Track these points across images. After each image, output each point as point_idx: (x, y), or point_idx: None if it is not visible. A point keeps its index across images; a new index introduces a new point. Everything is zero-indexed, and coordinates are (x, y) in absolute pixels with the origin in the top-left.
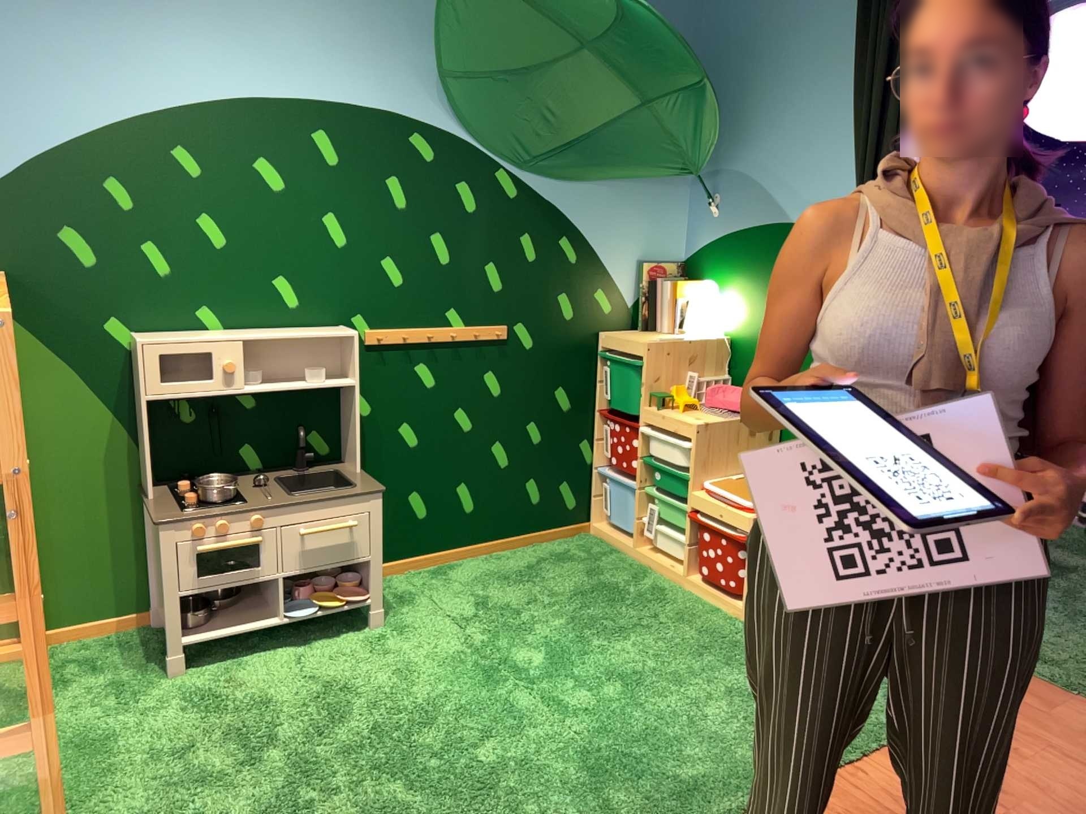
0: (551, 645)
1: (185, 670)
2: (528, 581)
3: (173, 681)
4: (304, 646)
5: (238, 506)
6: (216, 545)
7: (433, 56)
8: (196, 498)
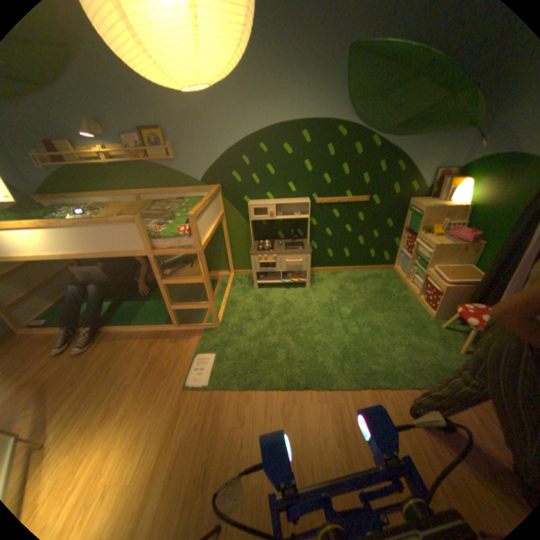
0: (353, 311)
1: (255, 290)
2: (360, 285)
3: (251, 292)
4: (284, 290)
5: (267, 253)
6: (261, 262)
7: (349, 88)
8: (259, 248)
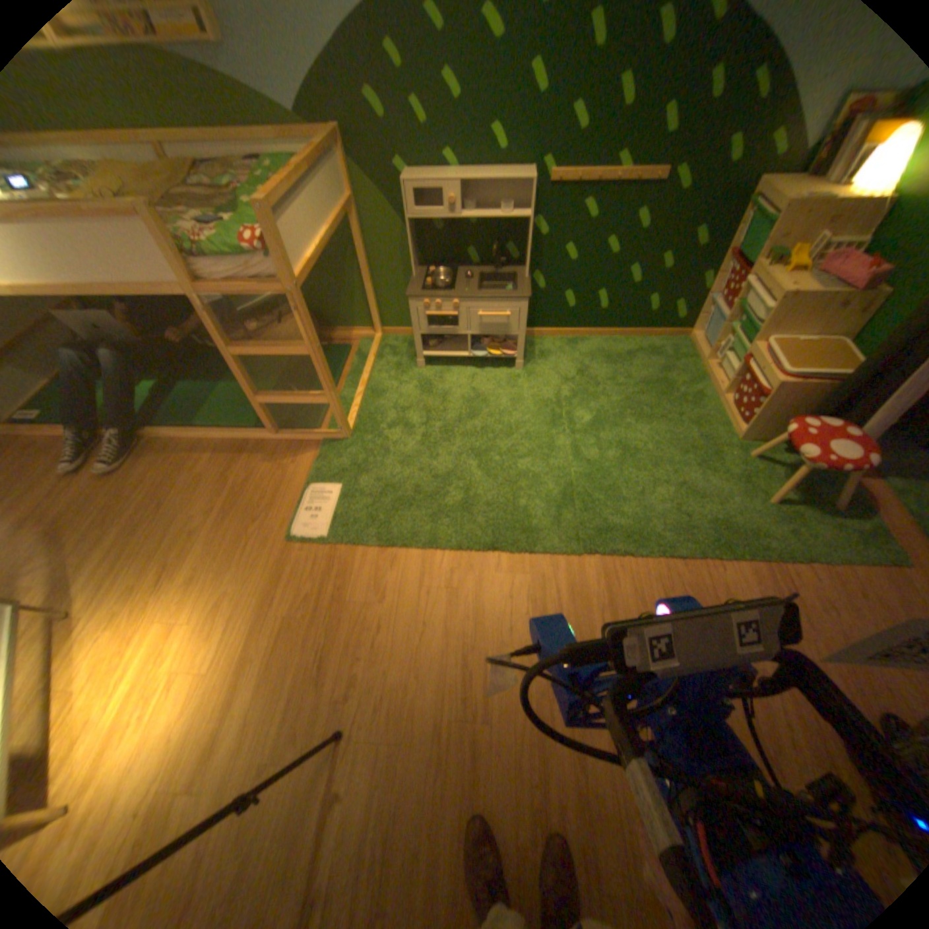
0: (597, 417)
1: (419, 369)
2: (618, 367)
3: (413, 373)
4: (475, 373)
5: (442, 295)
6: (430, 315)
7: None
8: (426, 283)
